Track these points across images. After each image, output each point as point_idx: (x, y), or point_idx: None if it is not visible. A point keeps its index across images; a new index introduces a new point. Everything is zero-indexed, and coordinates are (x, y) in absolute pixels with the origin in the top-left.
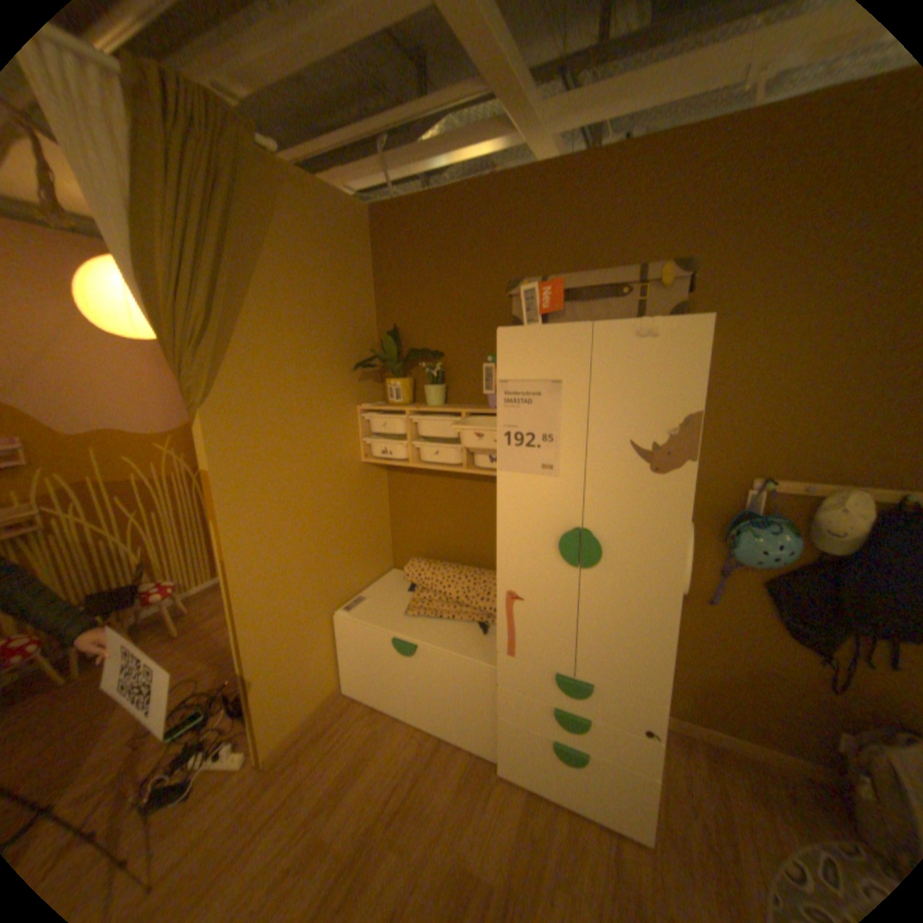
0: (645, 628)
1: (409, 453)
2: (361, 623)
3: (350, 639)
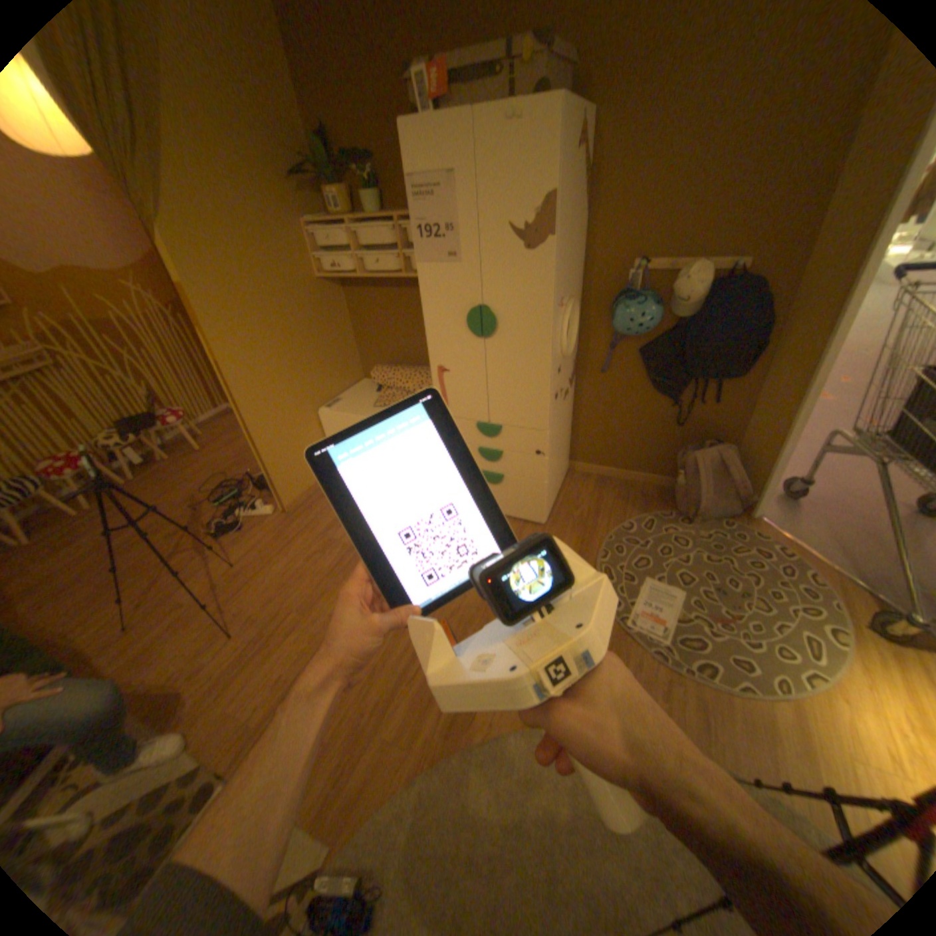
0: (528, 378)
1: (355, 265)
2: (340, 415)
3: (334, 428)
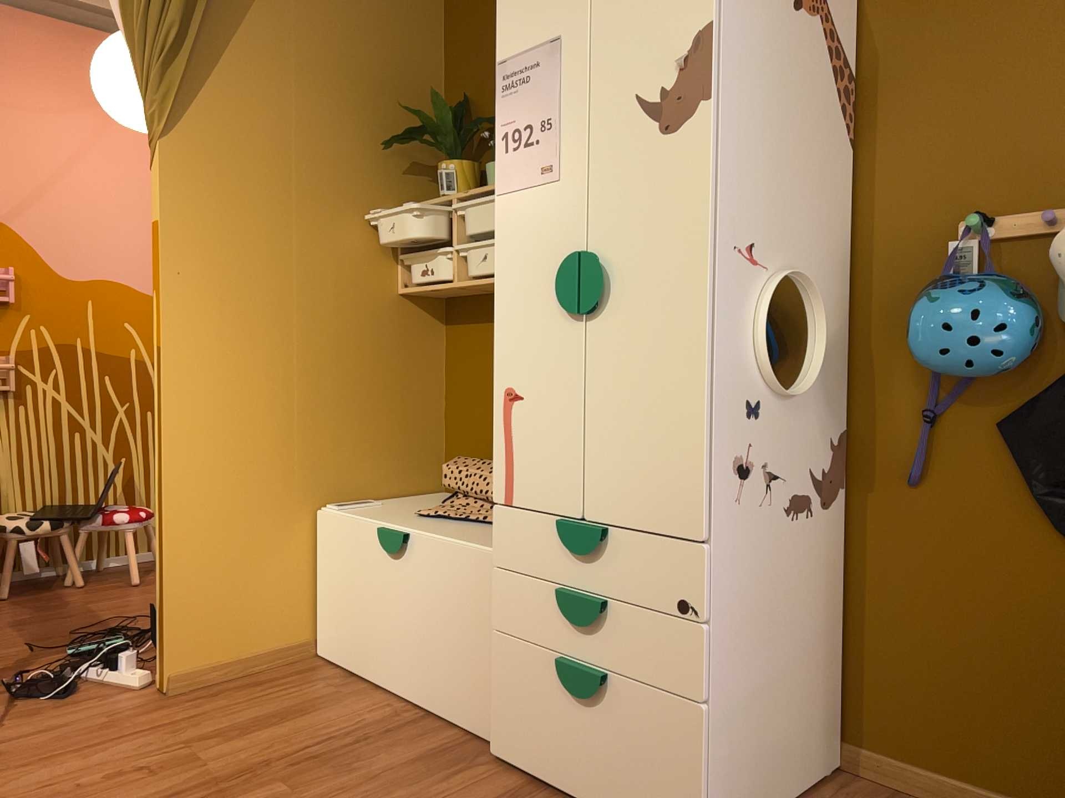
0: (666, 397)
1: (454, 264)
2: (348, 516)
3: (332, 546)
